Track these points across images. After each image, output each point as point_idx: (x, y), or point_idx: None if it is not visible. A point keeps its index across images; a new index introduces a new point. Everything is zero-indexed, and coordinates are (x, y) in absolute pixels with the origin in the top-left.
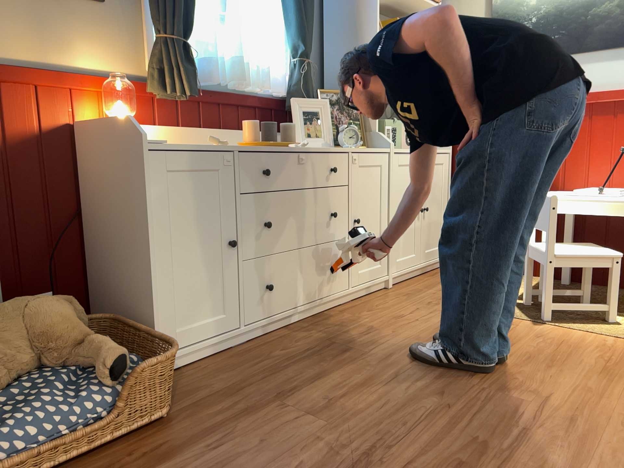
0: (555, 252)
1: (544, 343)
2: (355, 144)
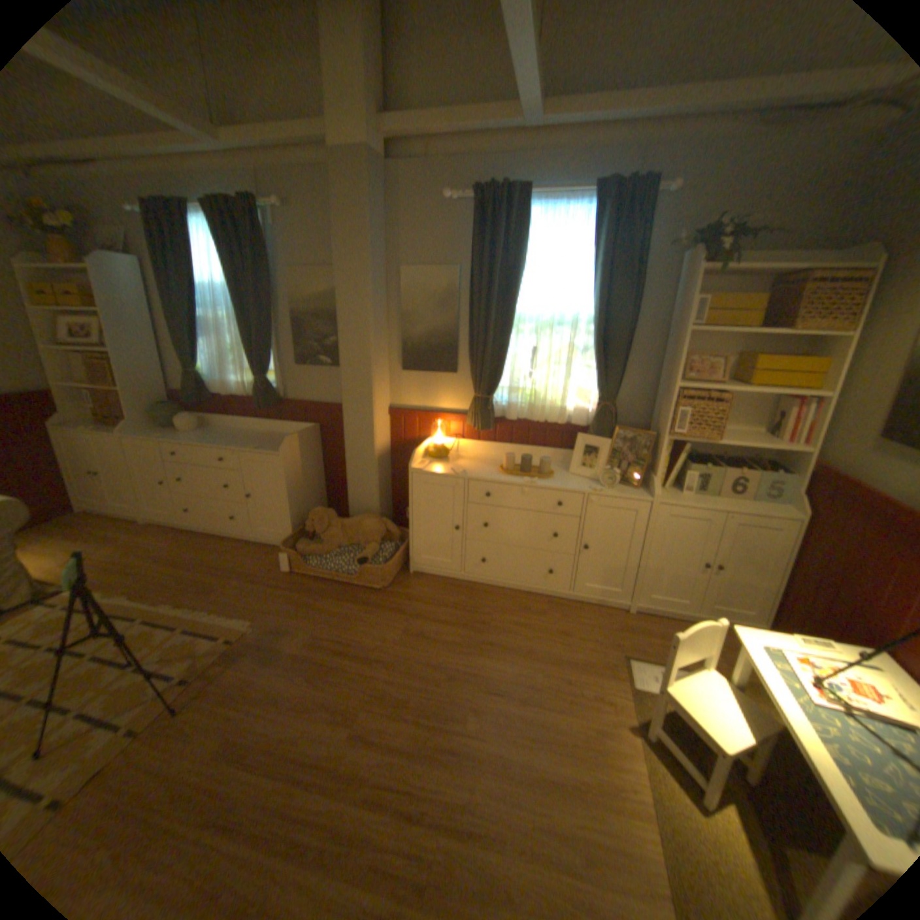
0: (678, 692)
1: (587, 739)
2: (611, 487)
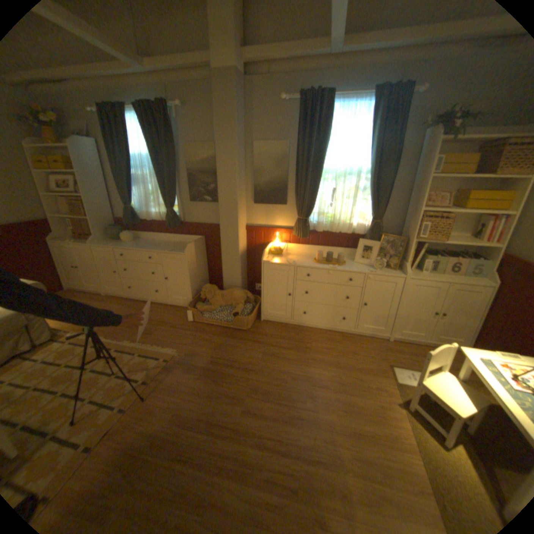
0: (429, 384)
1: (374, 411)
2: (380, 269)
